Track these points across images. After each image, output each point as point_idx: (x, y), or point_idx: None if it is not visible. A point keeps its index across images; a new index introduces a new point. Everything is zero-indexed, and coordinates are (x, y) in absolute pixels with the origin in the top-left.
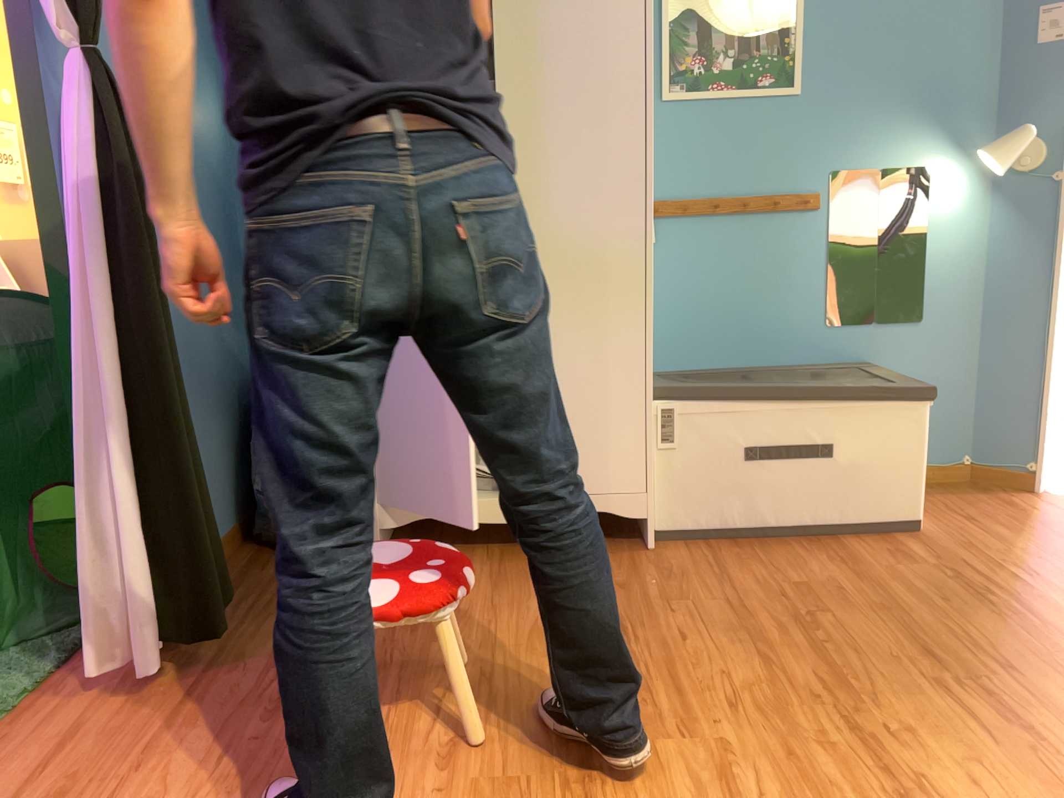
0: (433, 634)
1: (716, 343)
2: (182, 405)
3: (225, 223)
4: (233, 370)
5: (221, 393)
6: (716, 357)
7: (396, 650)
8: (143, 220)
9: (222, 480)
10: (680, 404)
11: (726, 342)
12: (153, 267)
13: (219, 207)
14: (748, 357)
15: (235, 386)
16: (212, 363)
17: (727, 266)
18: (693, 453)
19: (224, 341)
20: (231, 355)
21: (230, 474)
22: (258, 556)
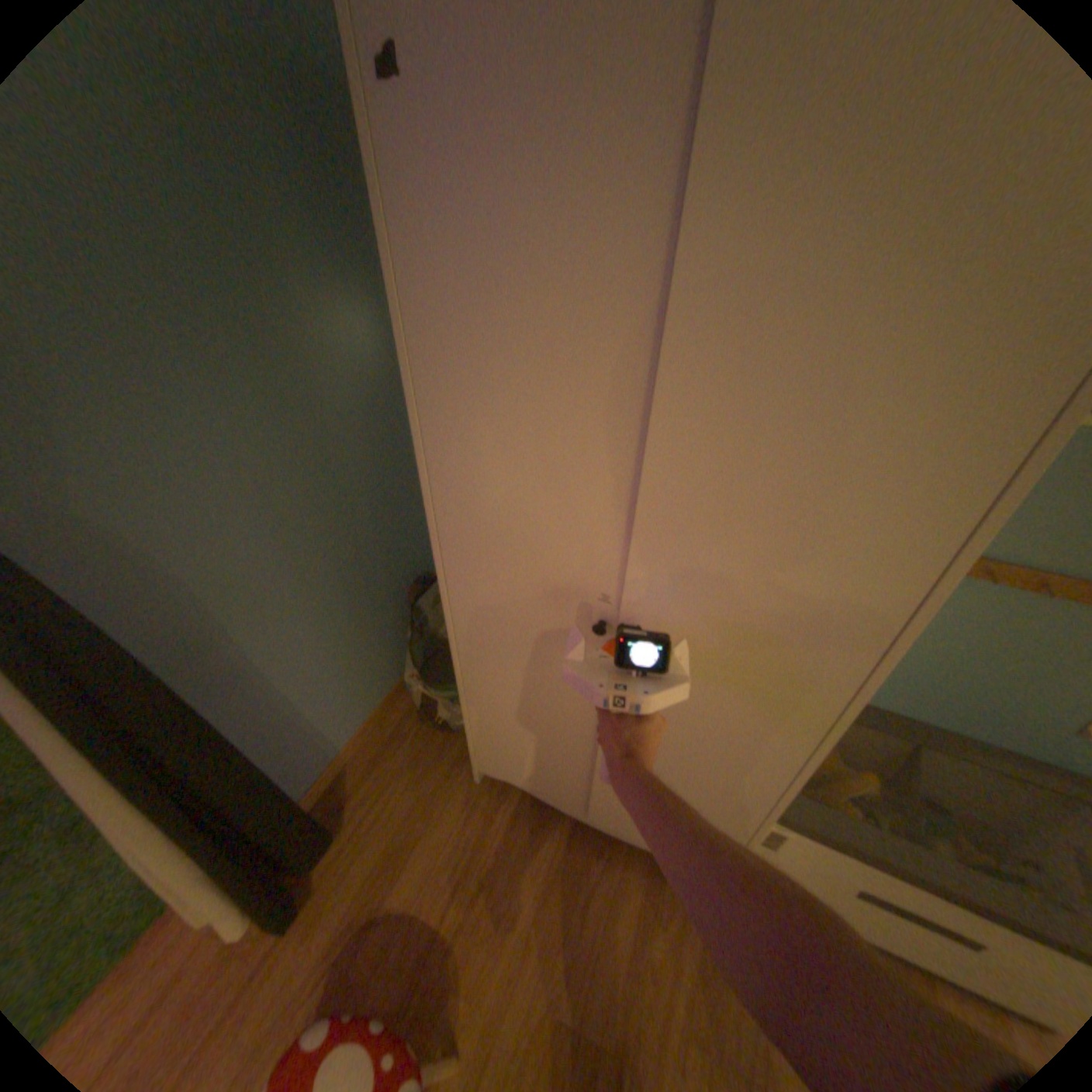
0: (466, 985)
1: (900, 691)
2: (241, 789)
3: (378, 455)
4: (392, 581)
5: (375, 611)
6: (892, 701)
7: (426, 1002)
8: (134, 672)
9: (377, 673)
10: (804, 845)
11: (914, 696)
12: (168, 704)
13: (366, 444)
14: (935, 718)
15: (395, 591)
16: (360, 597)
17: (966, 634)
18: (800, 871)
19: (380, 565)
20: (389, 570)
21: (390, 658)
22: (401, 734)
